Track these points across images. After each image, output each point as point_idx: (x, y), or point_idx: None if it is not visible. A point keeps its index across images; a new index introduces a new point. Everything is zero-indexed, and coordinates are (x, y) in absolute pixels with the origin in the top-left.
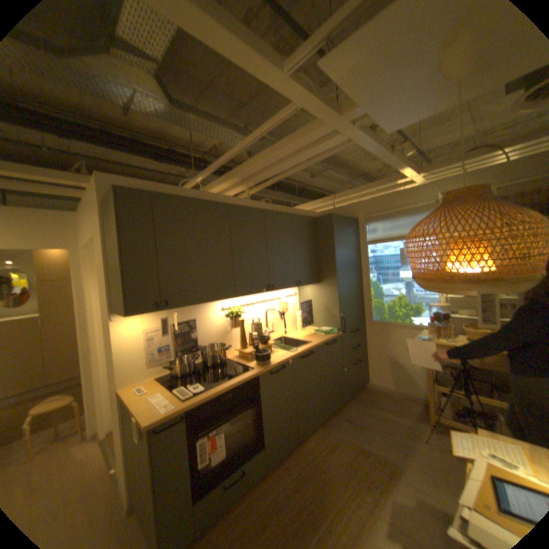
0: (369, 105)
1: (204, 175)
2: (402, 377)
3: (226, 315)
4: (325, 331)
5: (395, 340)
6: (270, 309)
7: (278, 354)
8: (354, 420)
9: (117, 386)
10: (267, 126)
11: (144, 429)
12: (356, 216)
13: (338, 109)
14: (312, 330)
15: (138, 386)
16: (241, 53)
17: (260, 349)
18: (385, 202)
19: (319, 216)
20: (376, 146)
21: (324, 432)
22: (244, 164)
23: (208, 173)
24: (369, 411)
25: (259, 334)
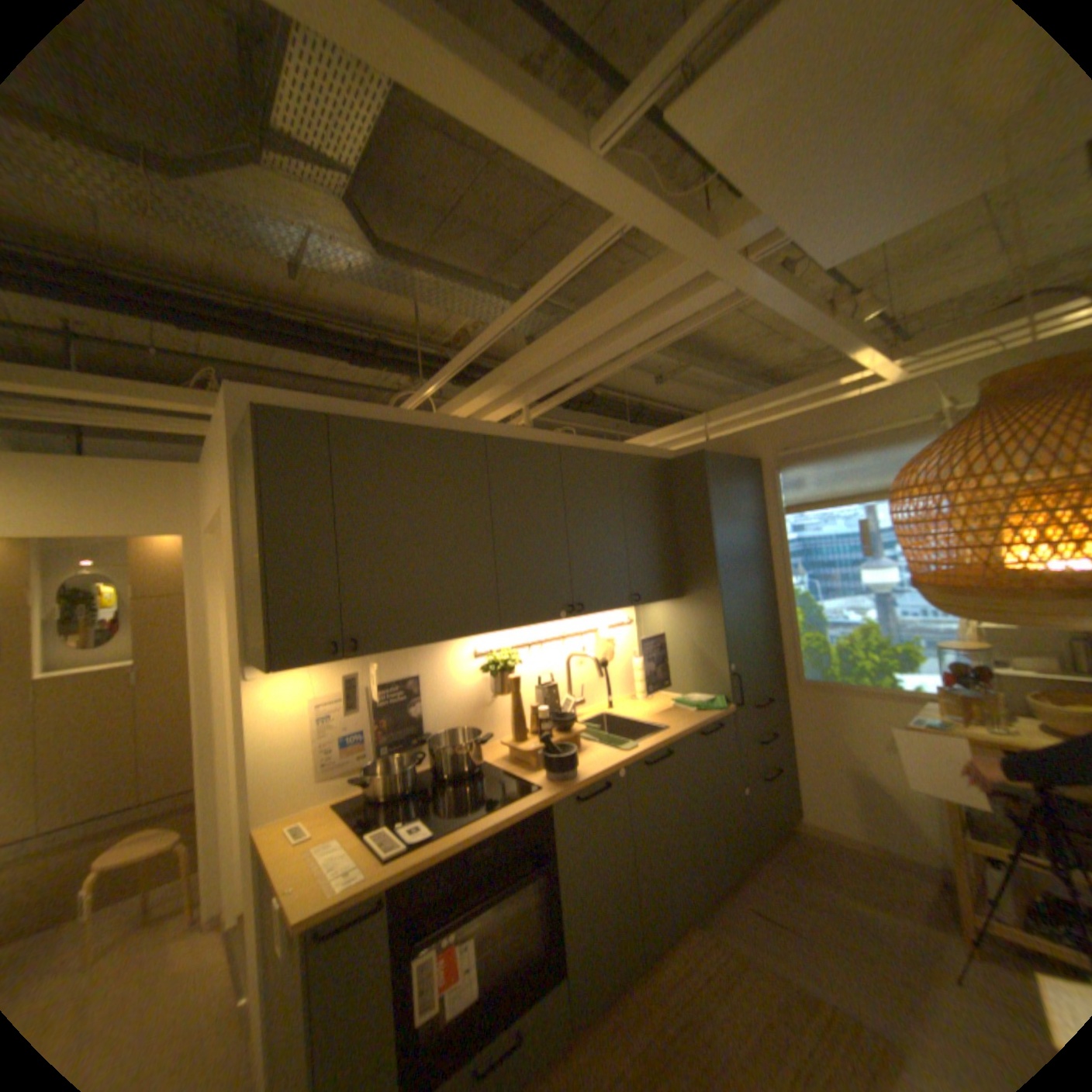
0: (780, 211)
1: (438, 383)
2: (881, 813)
3: (482, 669)
4: (697, 705)
5: (859, 726)
6: (576, 654)
7: (594, 755)
8: (774, 912)
9: (254, 822)
10: (560, 272)
11: (296, 930)
12: (755, 455)
13: (711, 227)
14: (670, 700)
15: (296, 824)
16: (501, 116)
17: (555, 745)
18: (820, 424)
19: (676, 458)
20: (797, 304)
21: (705, 940)
22: (517, 357)
23: (447, 379)
24: (807, 891)
25: (553, 710)
